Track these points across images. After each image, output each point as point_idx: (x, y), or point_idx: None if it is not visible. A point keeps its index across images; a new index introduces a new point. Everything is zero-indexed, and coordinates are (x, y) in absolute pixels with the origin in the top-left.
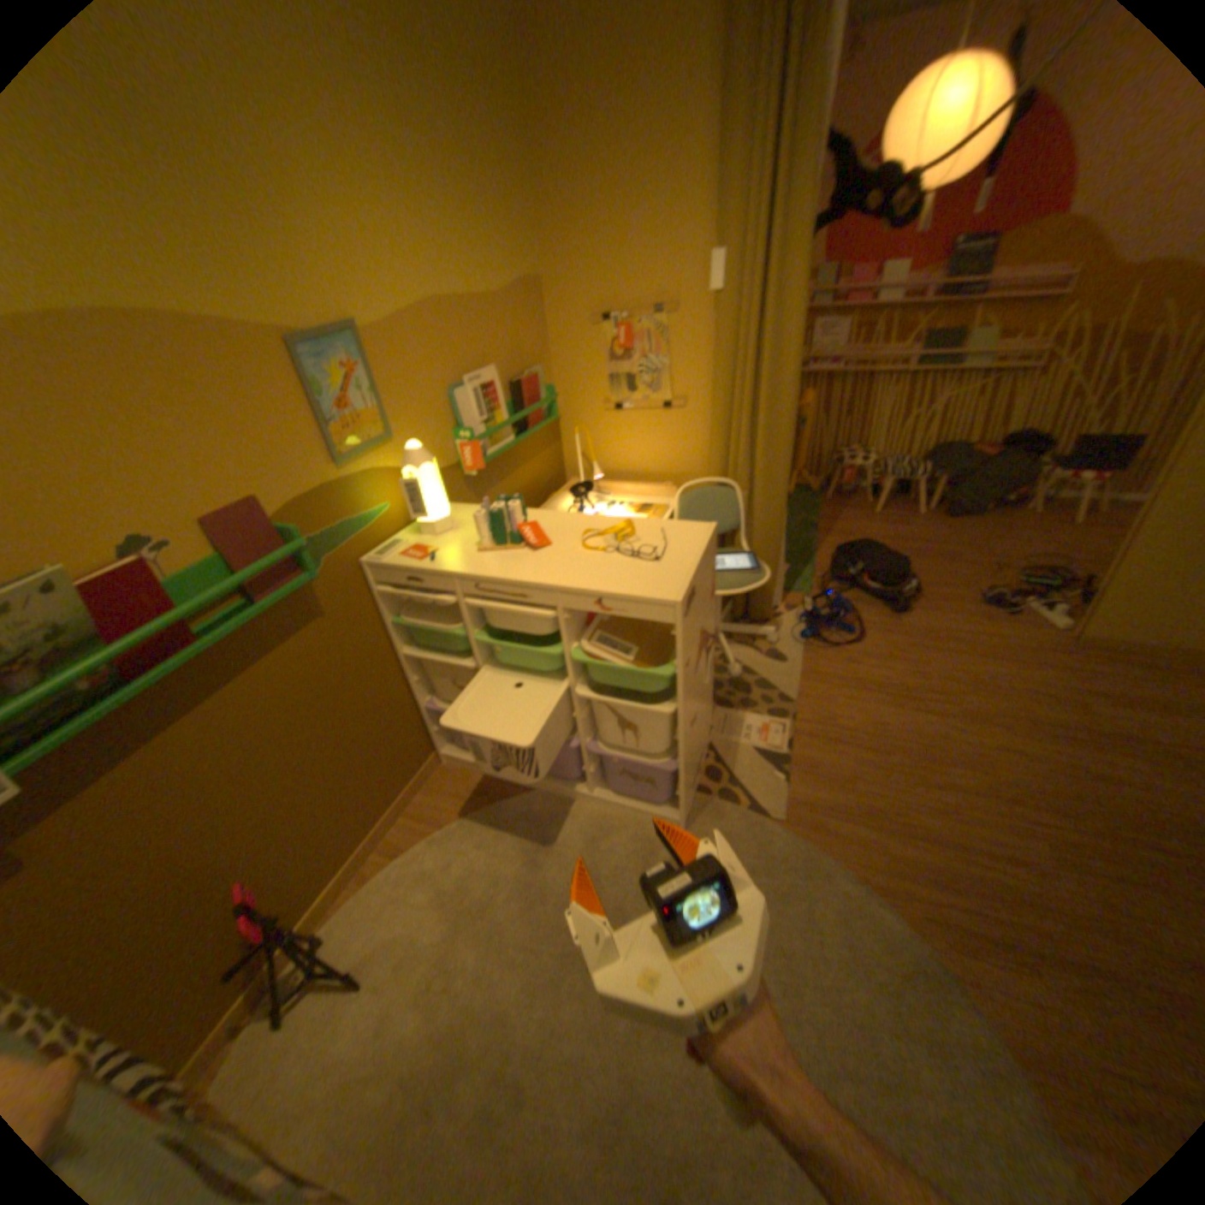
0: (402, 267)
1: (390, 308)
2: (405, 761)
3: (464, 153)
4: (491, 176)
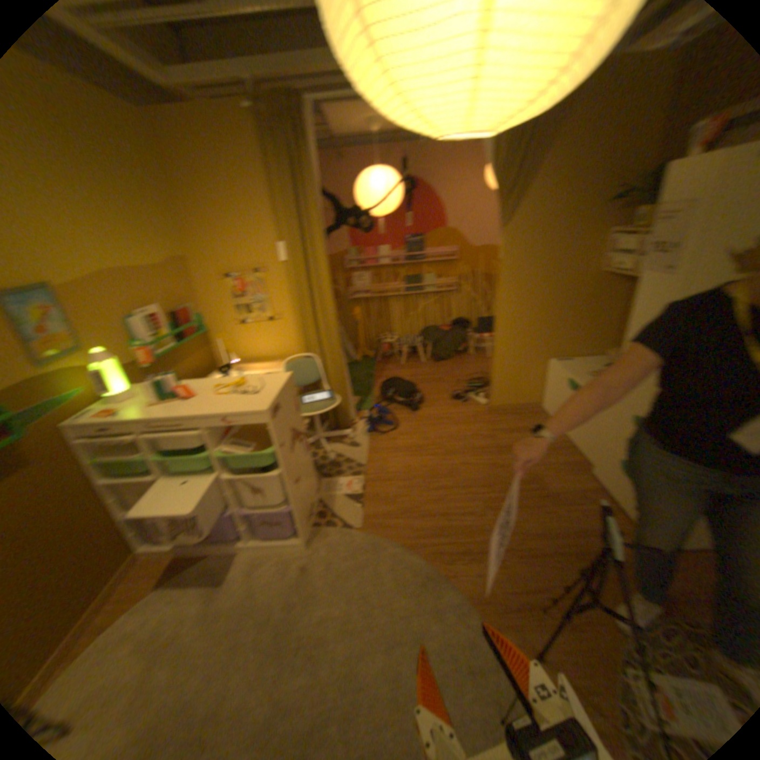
0: (87, 253)
1: (79, 275)
2: (110, 561)
3: (127, 196)
4: (146, 207)
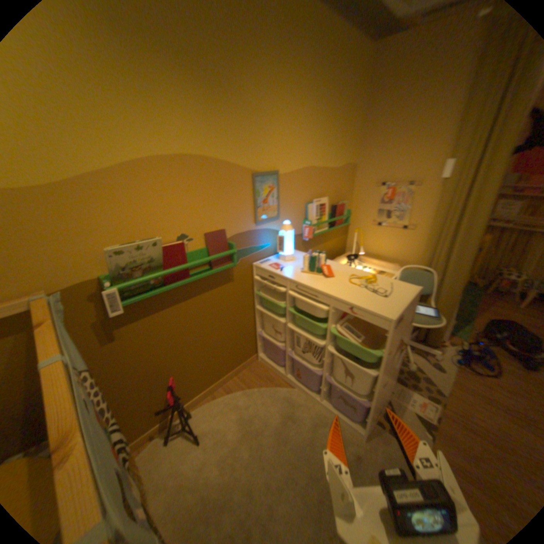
0: (301, 154)
1: (292, 169)
2: (243, 354)
3: (337, 114)
4: (346, 123)
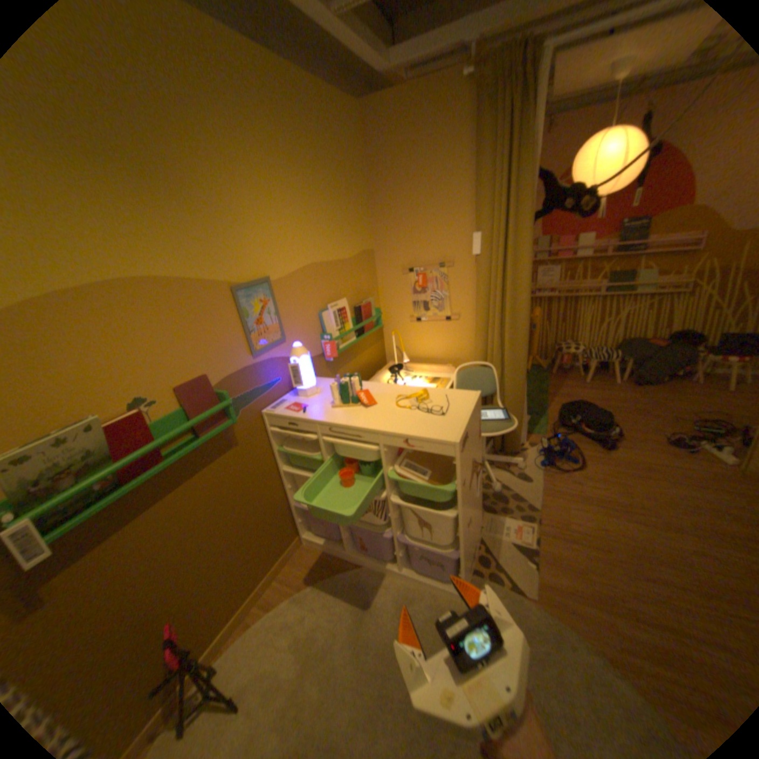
0: (297, 248)
1: (289, 270)
2: (279, 542)
3: (333, 190)
4: (347, 200)
